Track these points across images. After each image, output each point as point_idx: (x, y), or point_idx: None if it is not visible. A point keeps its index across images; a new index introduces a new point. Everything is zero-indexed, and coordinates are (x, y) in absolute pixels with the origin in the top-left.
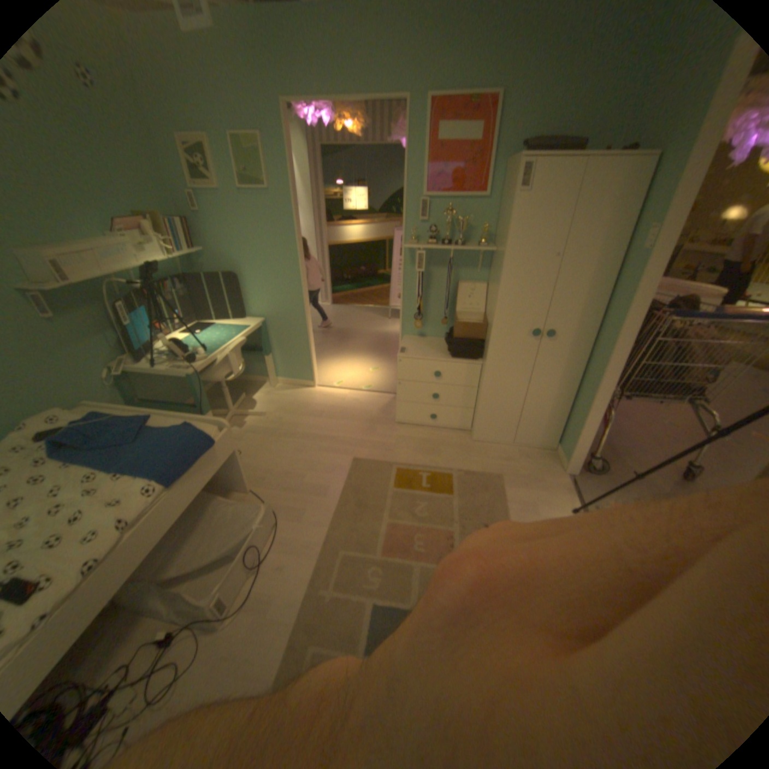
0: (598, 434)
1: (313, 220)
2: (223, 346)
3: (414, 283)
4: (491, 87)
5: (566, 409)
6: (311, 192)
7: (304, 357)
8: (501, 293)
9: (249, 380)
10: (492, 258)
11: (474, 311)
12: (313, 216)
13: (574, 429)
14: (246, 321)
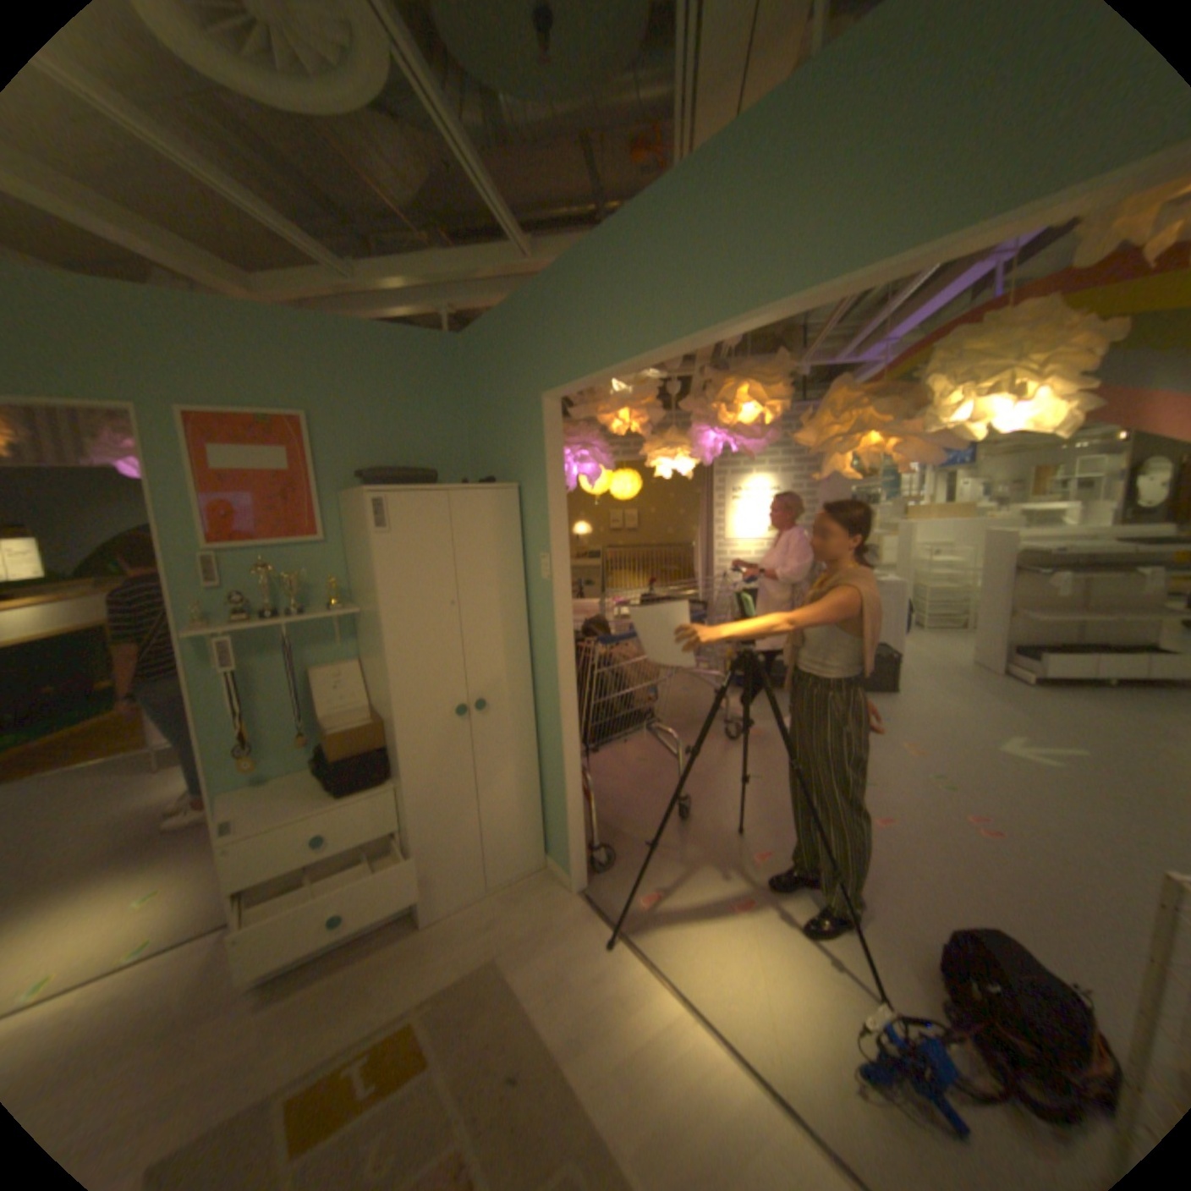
0: (583, 816)
1: None
2: None
3: (215, 694)
4: (284, 409)
5: (534, 802)
6: None
7: None
8: (391, 671)
9: None
10: (353, 623)
11: (349, 709)
12: None
13: (554, 824)
14: None
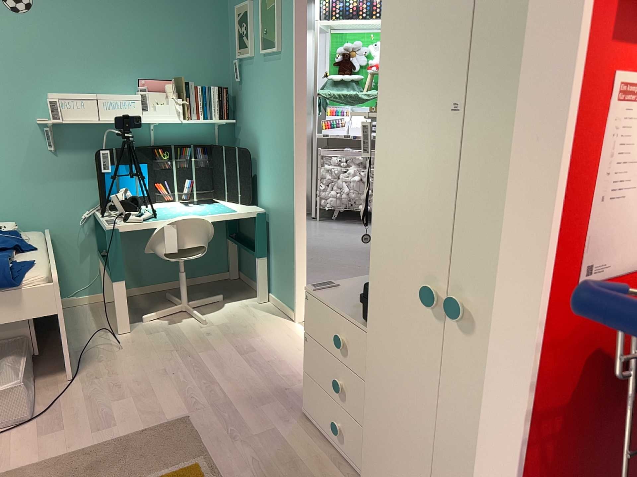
0: None
1: None
2: (174, 218)
3: None
4: None
5: None
6: None
7: (289, 272)
8: (376, 186)
9: (250, 286)
10: None
11: None
12: None
13: None
14: (244, 207)
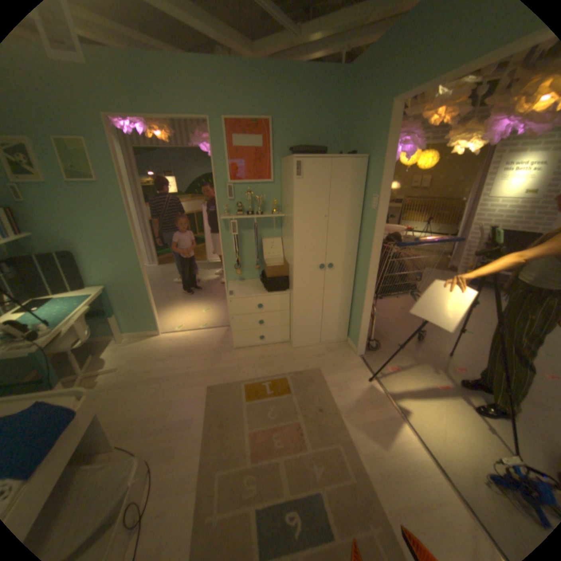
0: (368, 325)
1: (131, 202)
2: (64, 318)
3: (229, 243)
4: (262, 116)
5: (346, 313)
6: (127, 181)
7: (144, 312)
8: (294, 244)
9: (91, 342)
10: (280, 221)
11: (275, 258)
12: (132, 199)
13: (354, 325)
14: (83, 291)
